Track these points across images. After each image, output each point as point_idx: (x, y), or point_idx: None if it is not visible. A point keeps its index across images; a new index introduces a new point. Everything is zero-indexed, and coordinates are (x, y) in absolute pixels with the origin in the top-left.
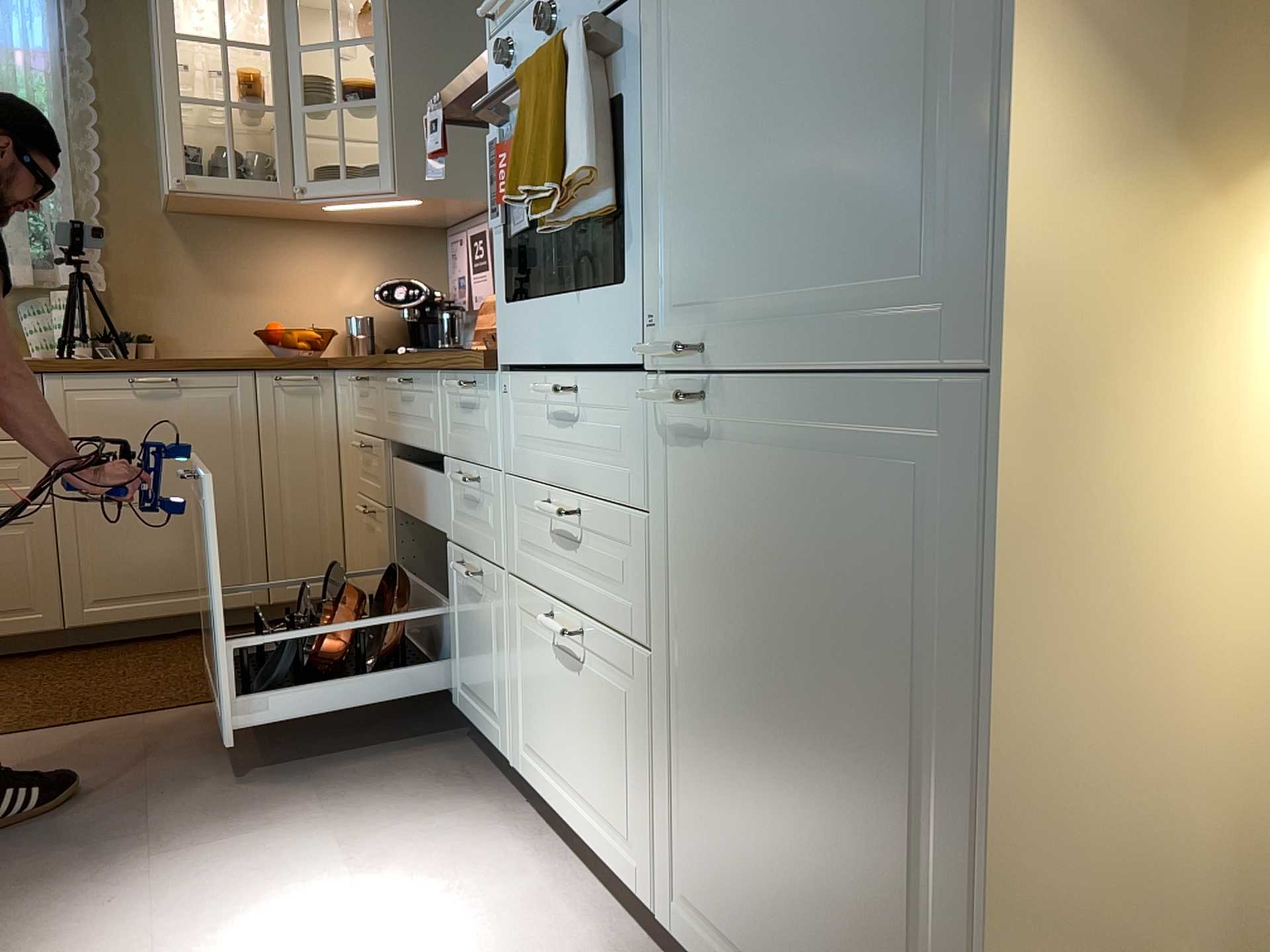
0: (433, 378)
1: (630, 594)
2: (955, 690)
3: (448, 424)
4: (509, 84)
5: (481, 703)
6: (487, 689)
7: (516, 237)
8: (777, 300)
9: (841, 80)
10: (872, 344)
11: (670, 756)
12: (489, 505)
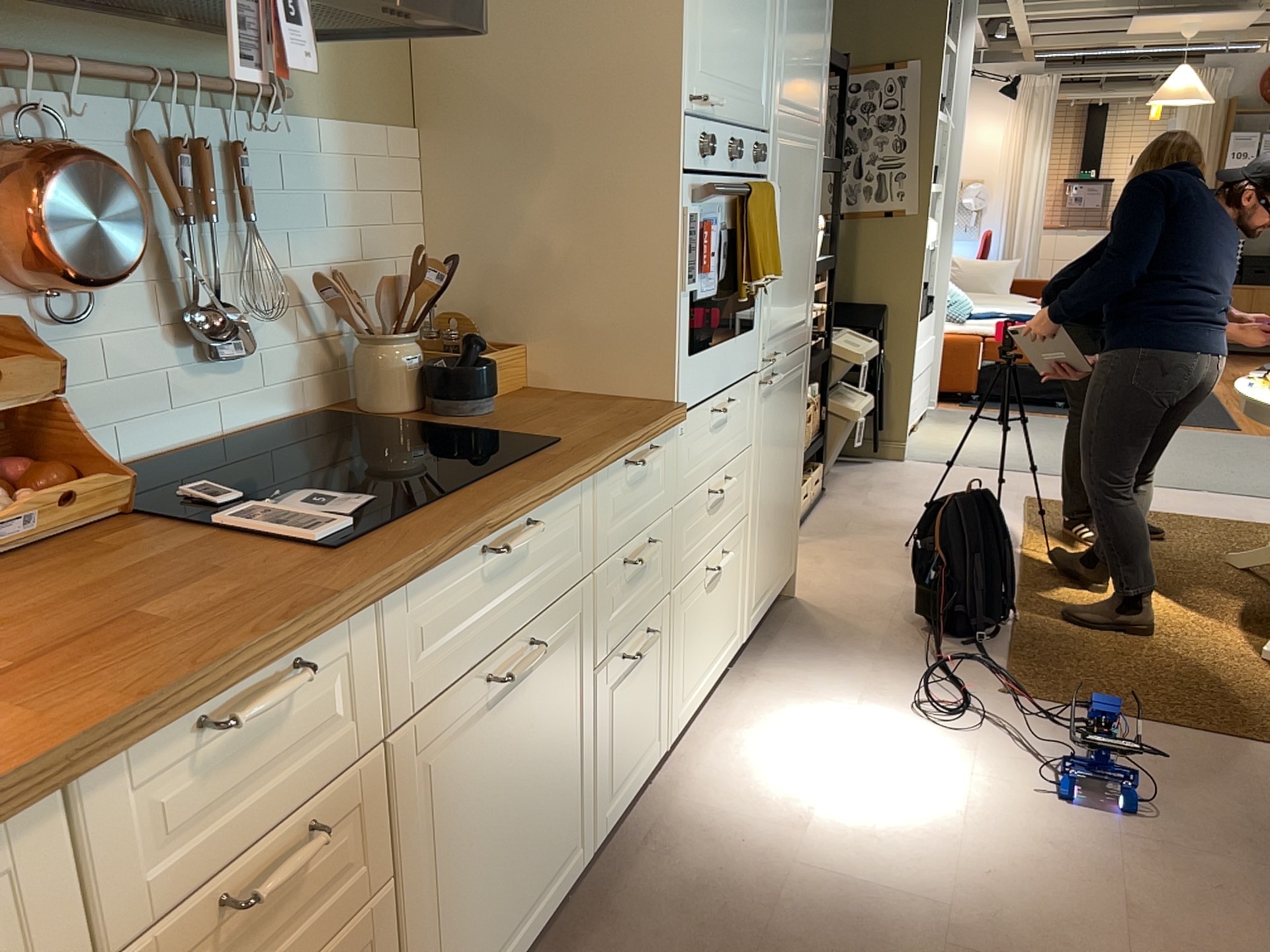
0: (587, 482)
1: (740, 494)
2: (798, 427)
3: (605, 521)
4: (740, 194)
5: (634, 761)
6: (644, 731)
7: (695, 301)
8: (785, 330)
9: (798, 258)
10: (796, 340)
11: (751, 549)
12: (655, 552)
